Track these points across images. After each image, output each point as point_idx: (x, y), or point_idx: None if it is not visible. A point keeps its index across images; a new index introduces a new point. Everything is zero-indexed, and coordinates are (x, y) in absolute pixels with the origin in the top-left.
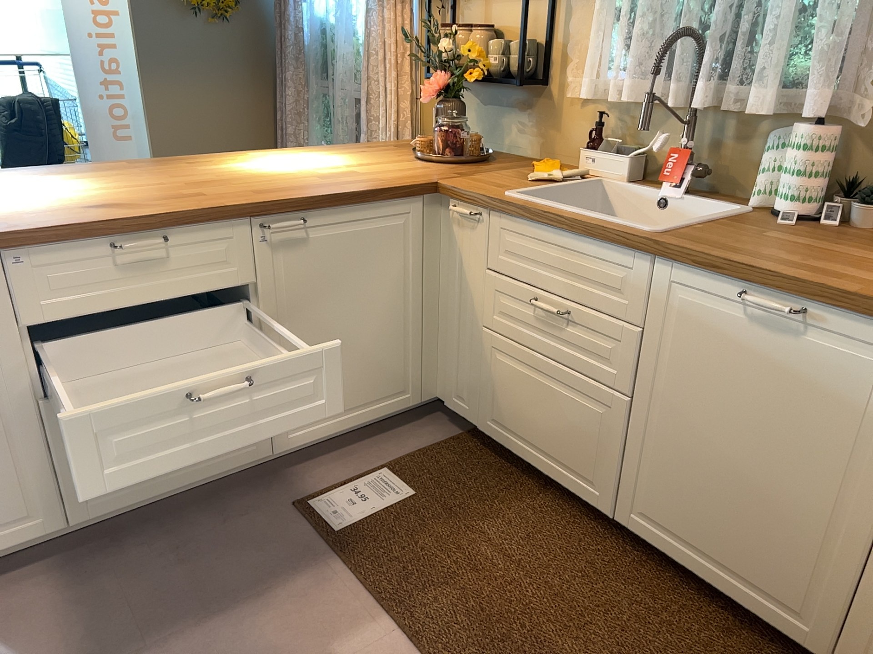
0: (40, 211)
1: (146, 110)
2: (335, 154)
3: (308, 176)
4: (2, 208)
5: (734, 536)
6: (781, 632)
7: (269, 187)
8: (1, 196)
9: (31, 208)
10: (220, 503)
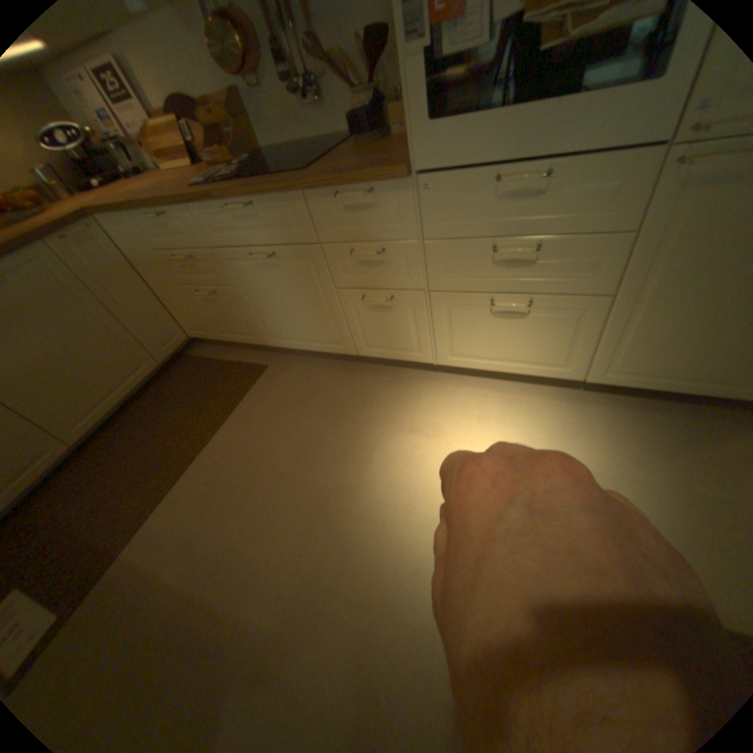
0: None
1: None
2: None
3: None
4: None
5: (100, 375)
6: (145, 376)
7: None
8: None
9: None
10: None
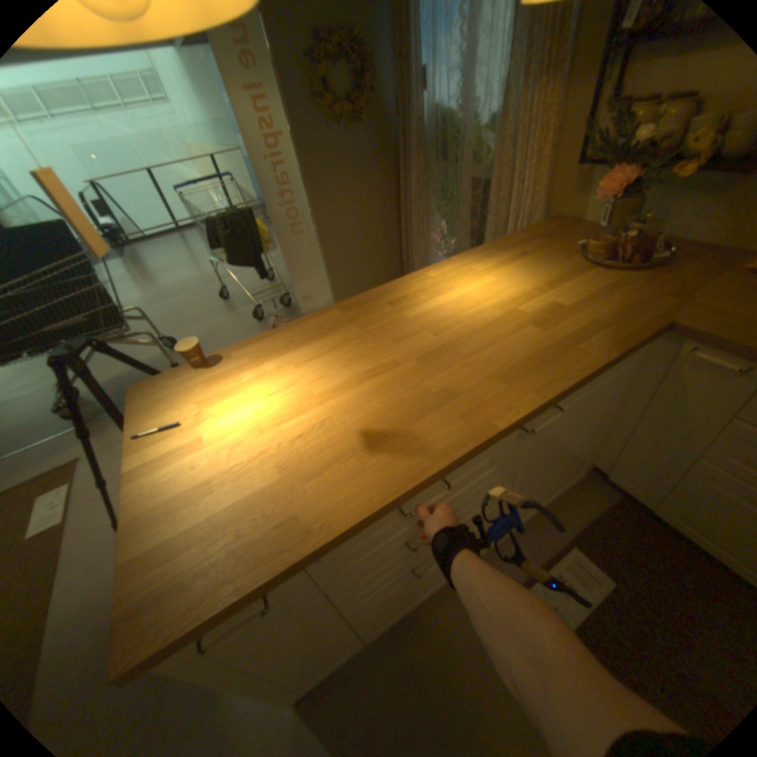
0: (313, 465)
1: (309, 210)
2: (504, 263)
3: (523, 324)
4: (275, 456)
5: None
6: None
7: (505, 361)
8: (264, 417)
9: (302, 454)
10: None
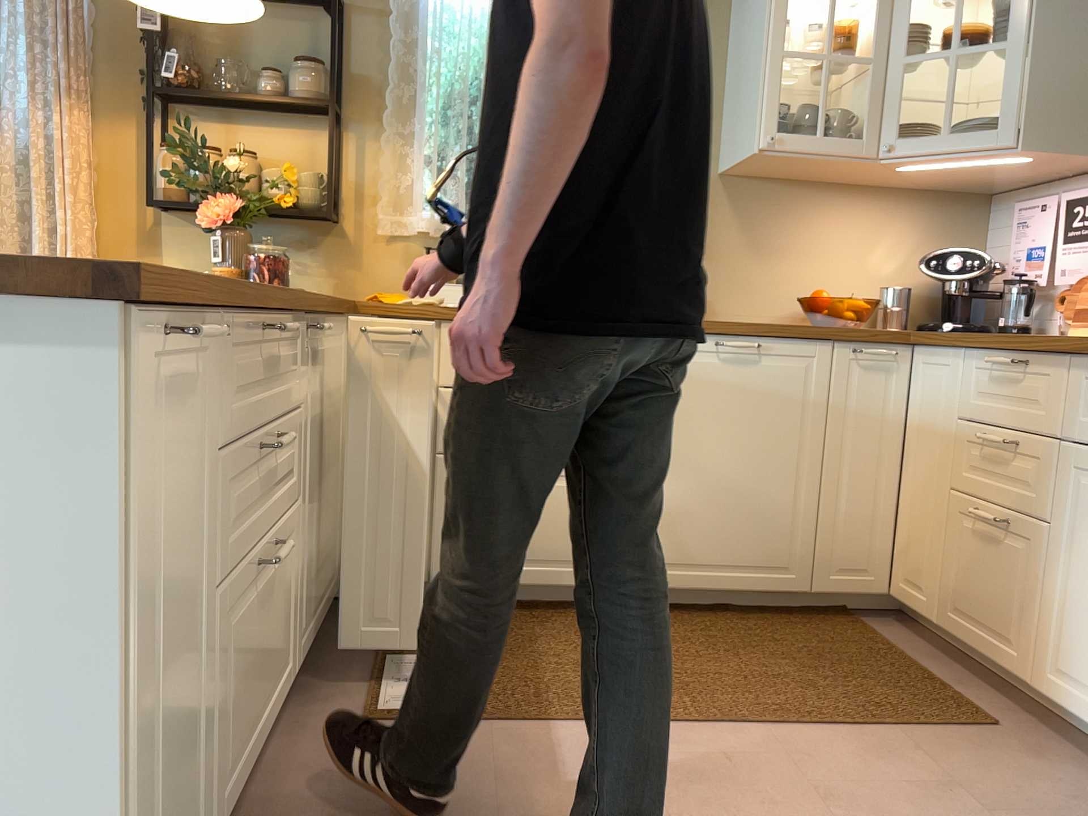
0: None
1: None
2: None
3: None
4: None
5: (736, 535)
6: (779, 591)
7: None
8: None
9: None
10: (276, 770)
